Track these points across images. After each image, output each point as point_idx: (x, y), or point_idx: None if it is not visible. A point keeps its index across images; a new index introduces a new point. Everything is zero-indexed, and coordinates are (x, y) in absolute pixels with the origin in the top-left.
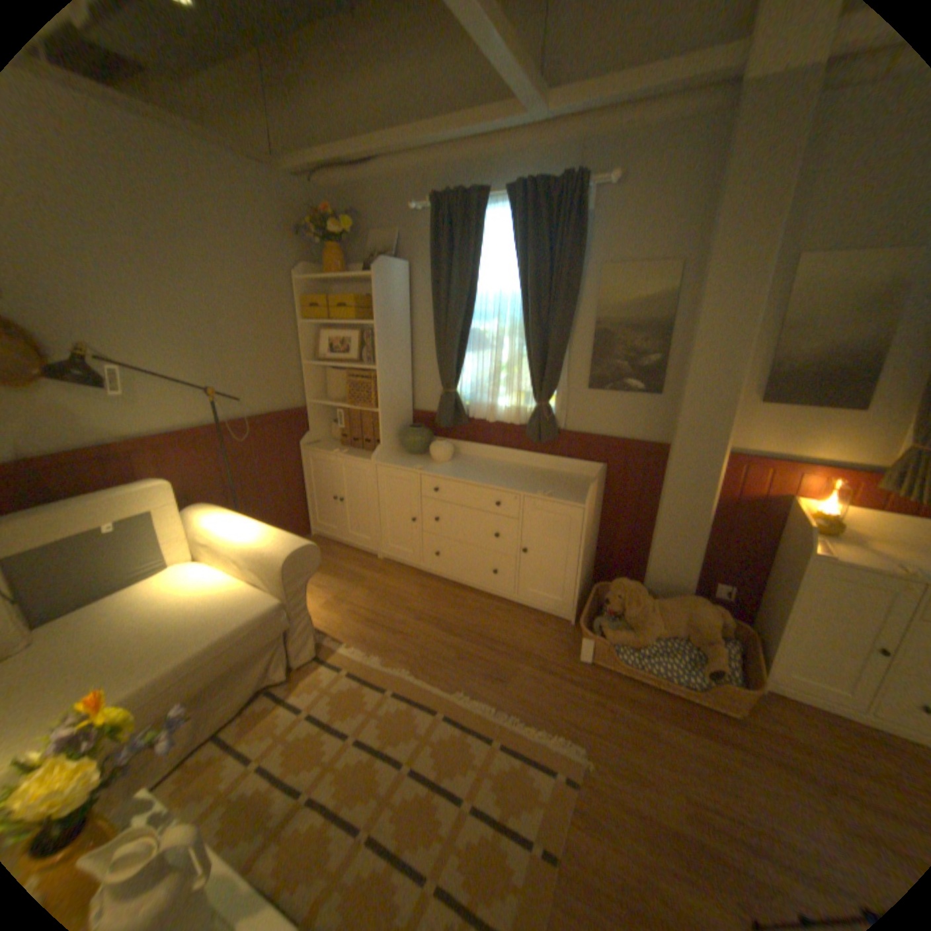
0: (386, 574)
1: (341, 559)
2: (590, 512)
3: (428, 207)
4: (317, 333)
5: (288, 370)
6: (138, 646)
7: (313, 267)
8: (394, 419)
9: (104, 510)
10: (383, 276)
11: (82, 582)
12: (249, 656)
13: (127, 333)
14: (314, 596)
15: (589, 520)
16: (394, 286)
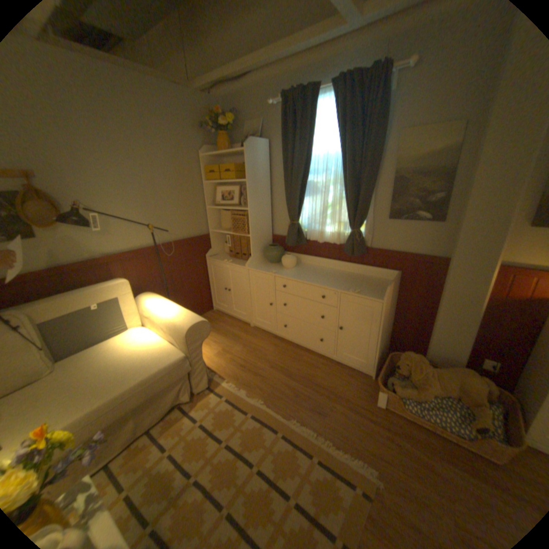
0: (255, 336)
1: (229, 325)
2: (388, 304)
3: (280, 101)
4: (215, 188)
5: (198, 212)
6: (104, 378)
7: (212, 147)
8: (260, 241)
9: (88, 297)
10: (252, 149)
11: (77, 338)
12: (166, 386)
13: (104, 193)
14: (212, 348)
15: (387, 310)
16: (259, 155)
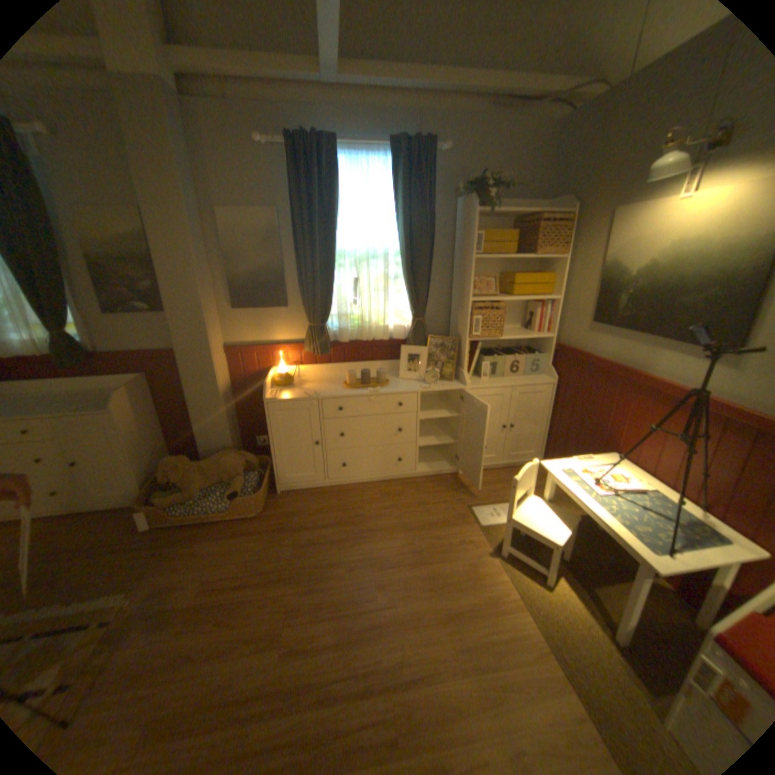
0: None
1: None
2: (123, 414)
3: None
4: None
5: None
6: None
7: None
8: None
9: None
10: None
11: None
12: None
13: None
14: None
15: (125, 421)
16: None
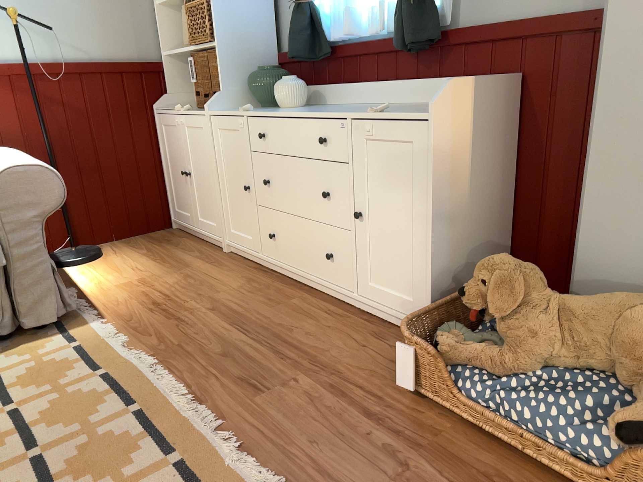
0: (219, 265)
1: (183, 248)
2: (454, 134)
3: None
4: None
5: (138, 14)
6: None
7: None
8: (243, 60)
9: None
10: None
11: None
12: None
13: None
14: (123, 276)
15: (453, 151)
16: None
